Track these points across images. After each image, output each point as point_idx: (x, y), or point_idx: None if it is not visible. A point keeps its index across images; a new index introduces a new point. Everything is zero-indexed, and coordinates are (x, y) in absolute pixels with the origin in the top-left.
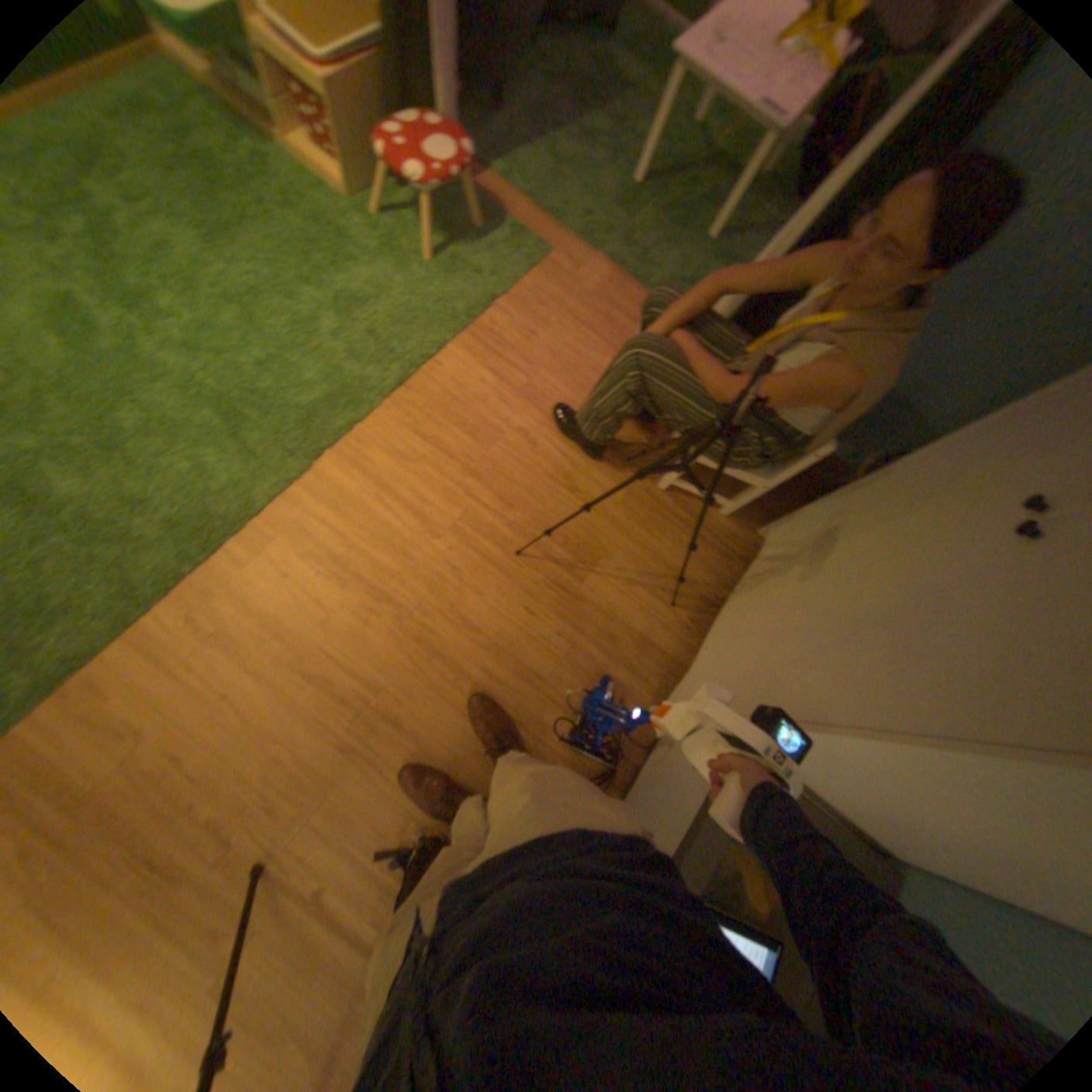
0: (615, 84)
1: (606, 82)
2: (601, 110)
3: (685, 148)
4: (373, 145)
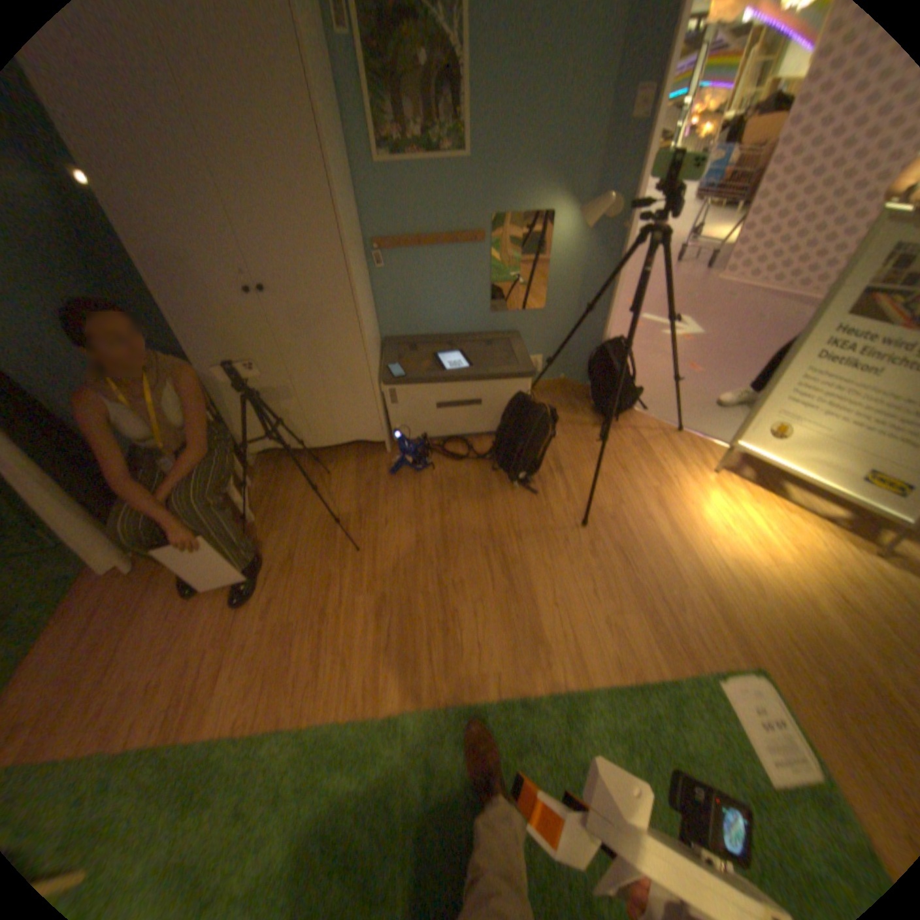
0: None
1: None
2: None
3: None
4: None
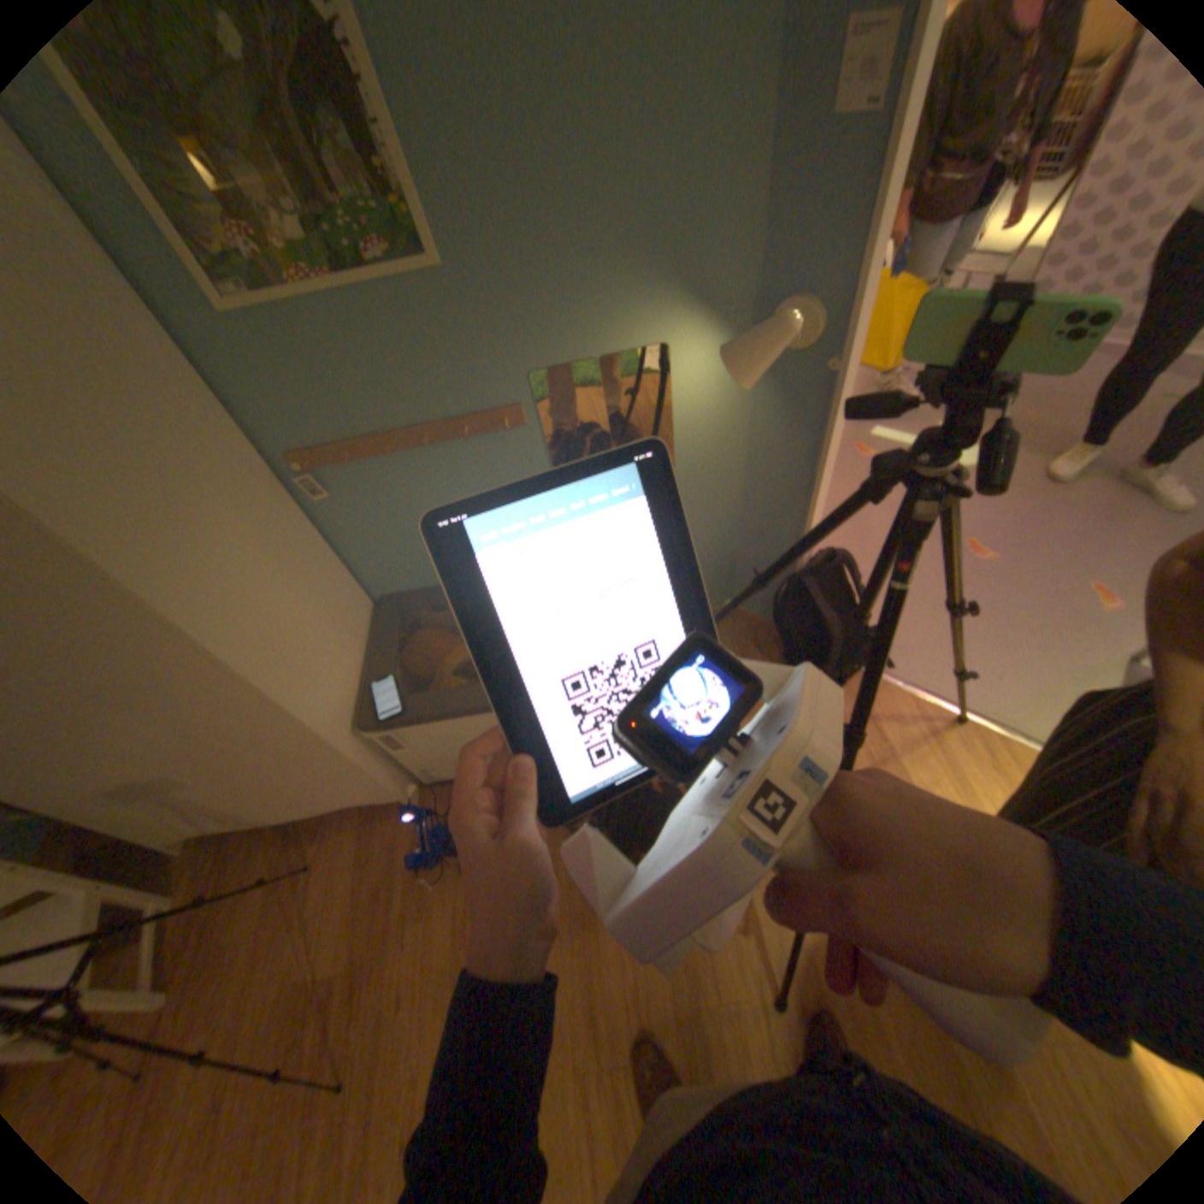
0: None
1: None
2: None
3: None
4: None
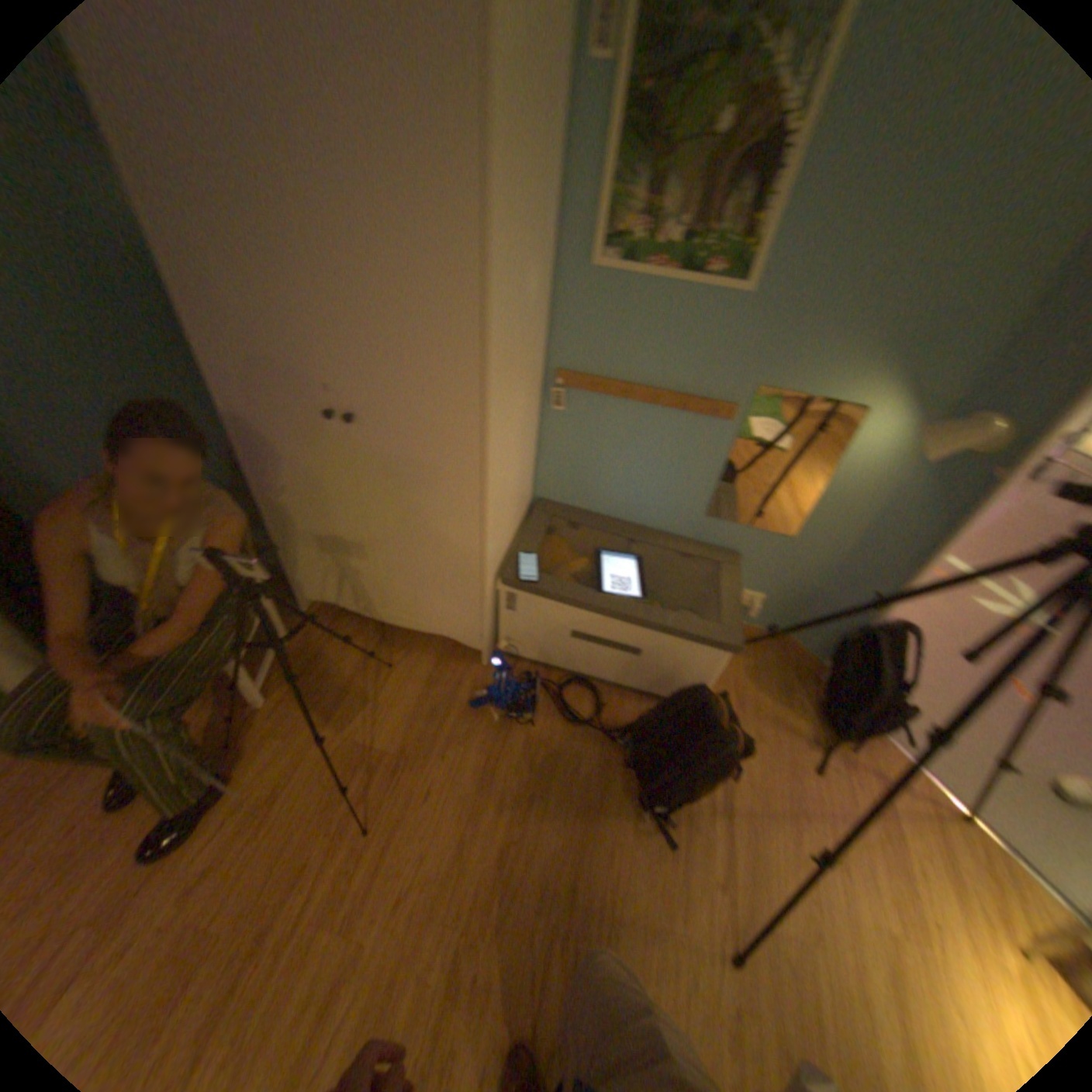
0: None
1: None
2: None
3: None
4: None
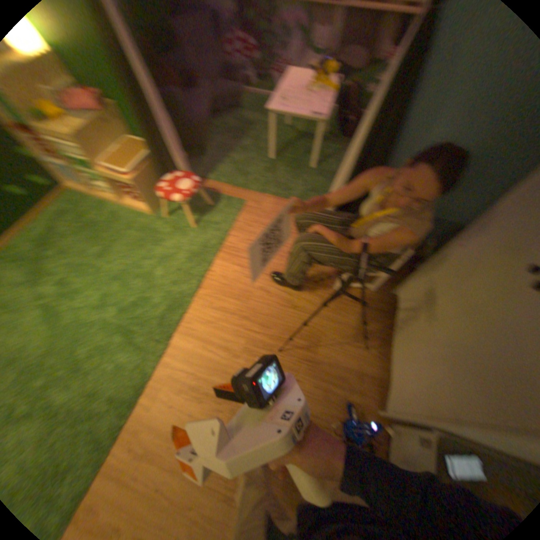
0: (246, 124)
1: (242, 125)
2: (244, 136)
3: (284, 136)
4: (154, 191)
